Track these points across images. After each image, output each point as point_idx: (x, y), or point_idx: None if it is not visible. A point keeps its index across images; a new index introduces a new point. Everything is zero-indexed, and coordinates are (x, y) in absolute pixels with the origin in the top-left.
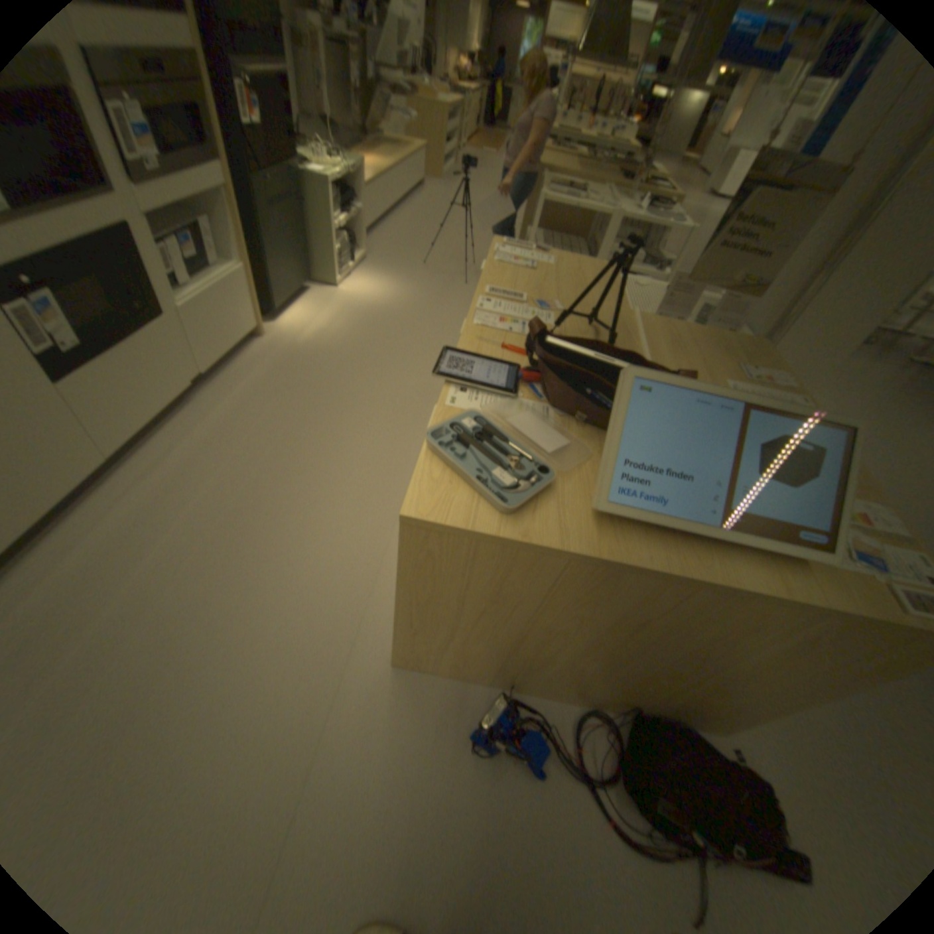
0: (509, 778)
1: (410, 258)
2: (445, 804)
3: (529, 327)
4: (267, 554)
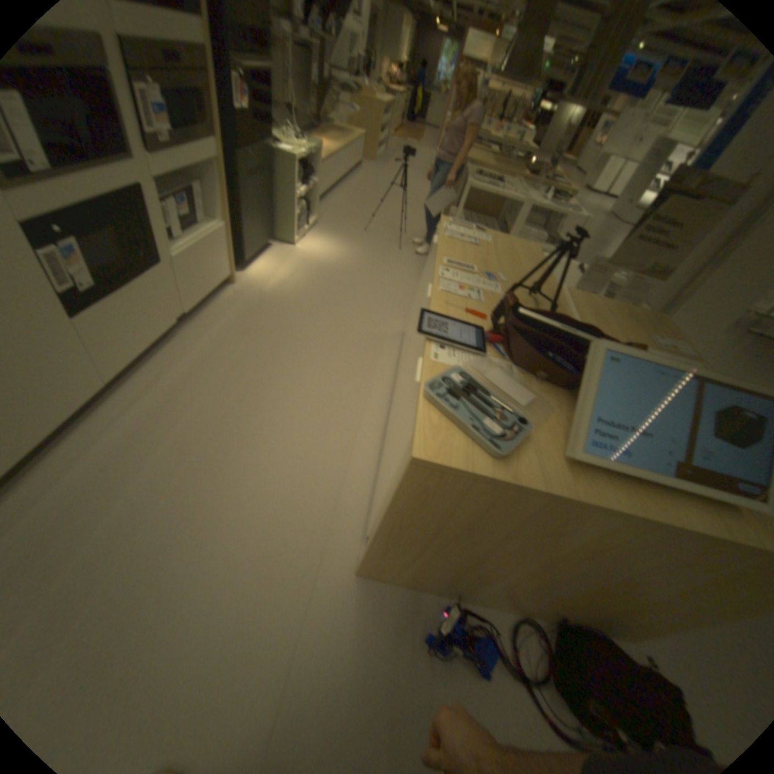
0: (460, 680)
1: (354, 227)
2: (408, 703)
3: (483, 296)
4: (247, 476)
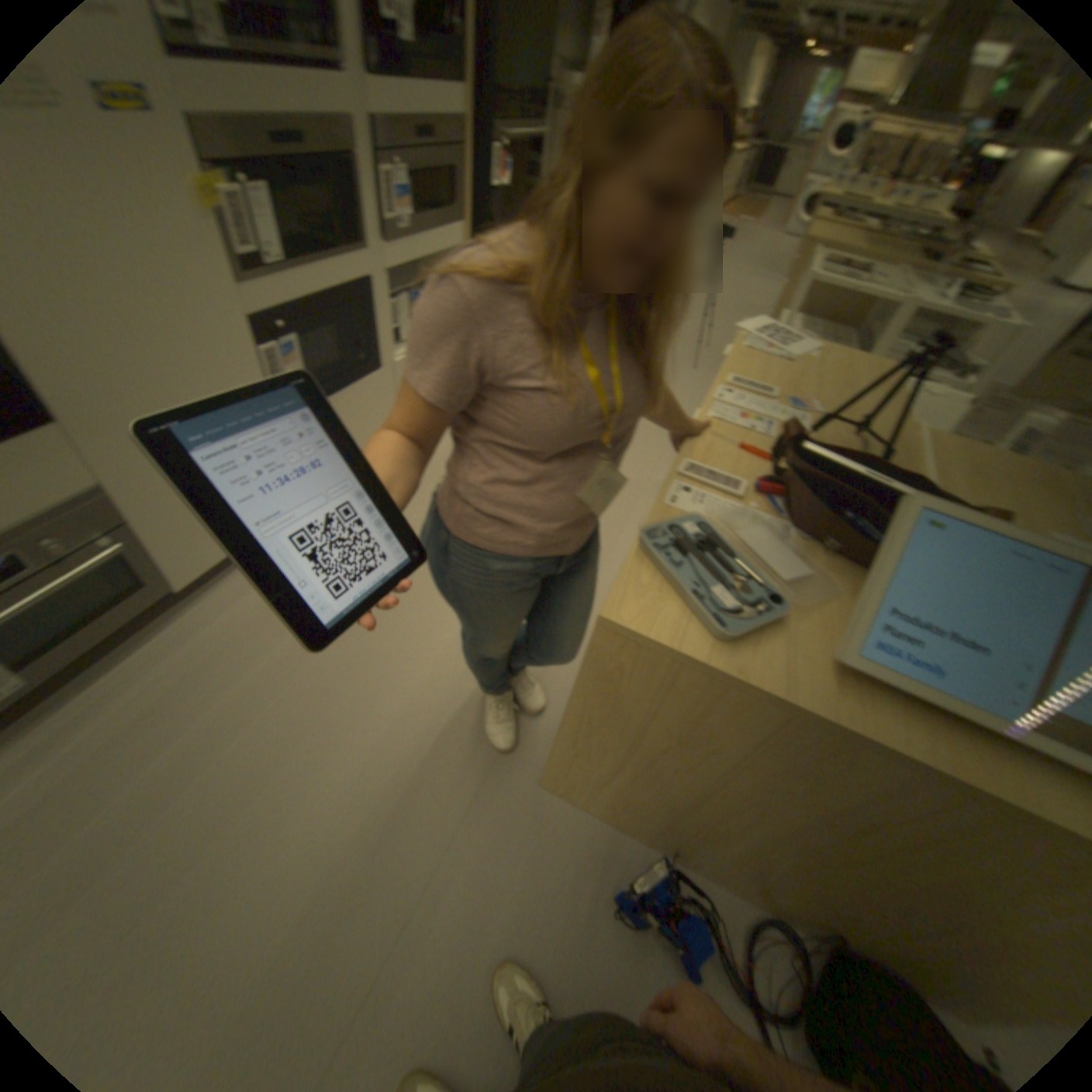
0: (655, 969)
1: None
2: (574, 970)
3: (778, 429)
4: (434, 630)
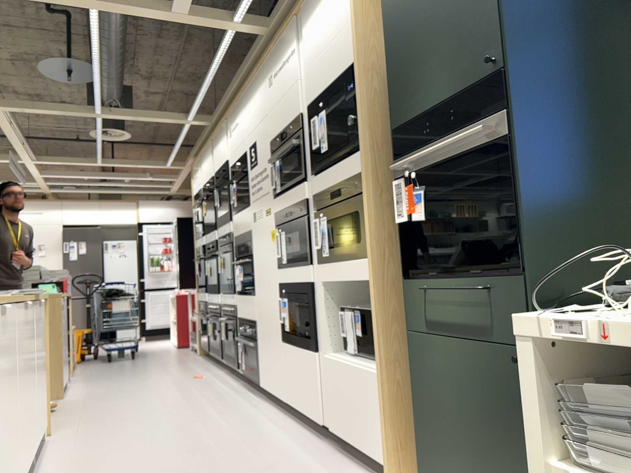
0: None
1: None
2: None
3: None
4: (153, 432)
